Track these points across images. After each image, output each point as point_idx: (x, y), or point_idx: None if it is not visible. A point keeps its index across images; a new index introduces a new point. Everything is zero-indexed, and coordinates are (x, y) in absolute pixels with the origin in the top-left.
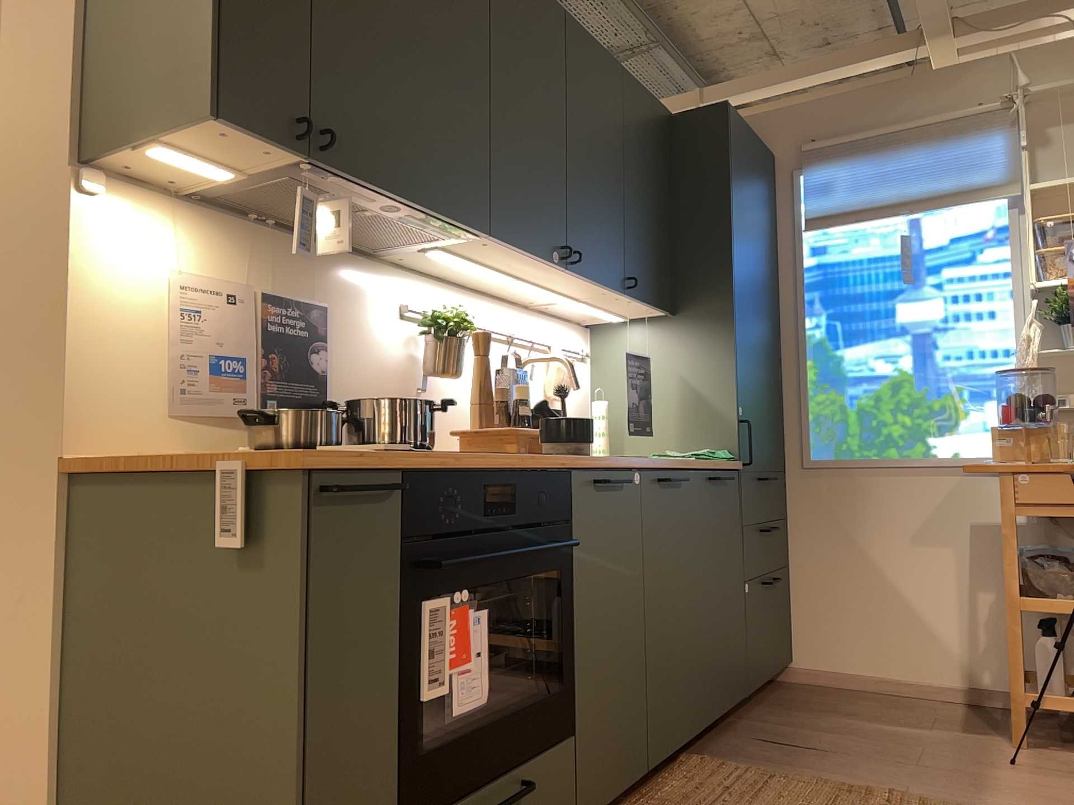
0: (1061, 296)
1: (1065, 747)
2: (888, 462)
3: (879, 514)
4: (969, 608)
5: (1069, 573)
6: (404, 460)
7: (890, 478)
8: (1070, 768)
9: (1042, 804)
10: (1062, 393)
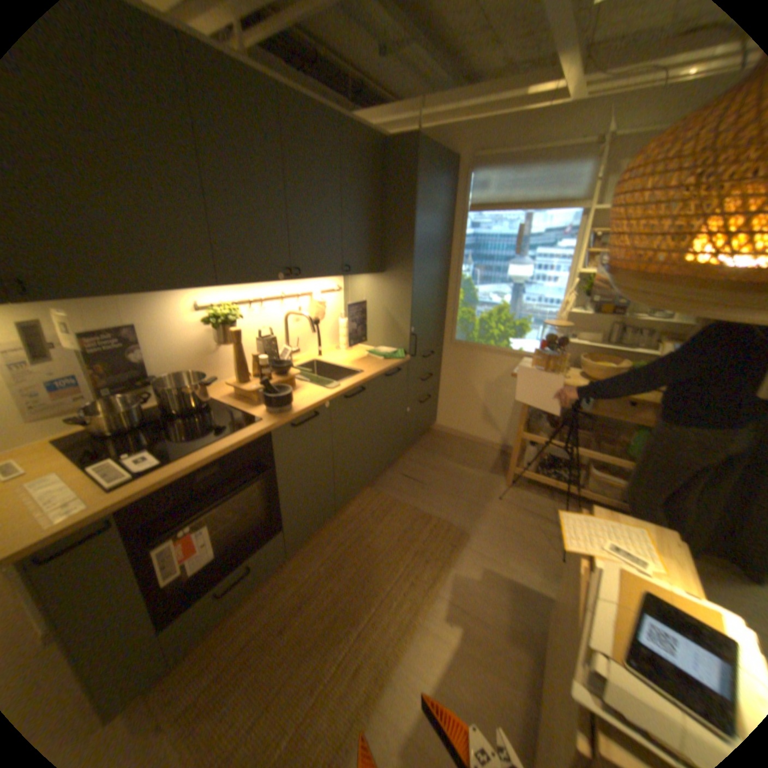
0: (593, 279)
1: (526, 488)
2: (488, 348)
3: (480, 370)
4: (510, 416)
5: (548, 426)
6: (110, 510)
7: (489, 355)
8: (521, 504)
9: (498, 531)
10: (578, 331)
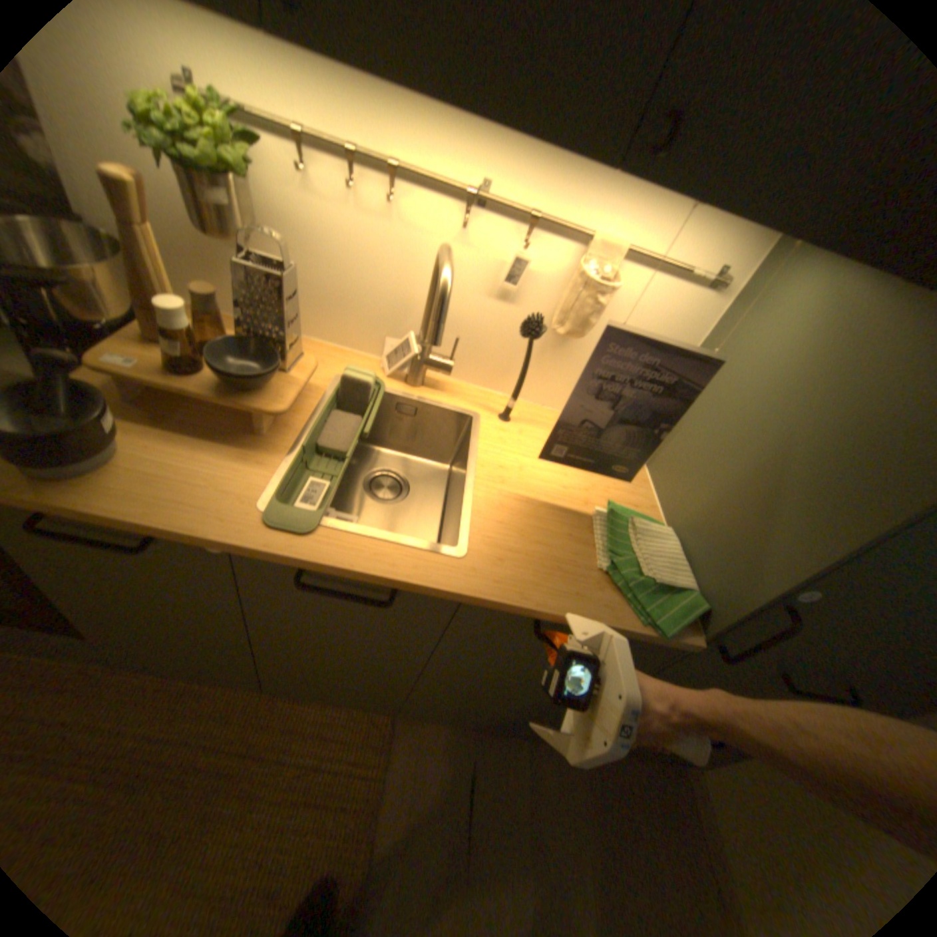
0: None
1: None
2: None
3: None
4: None
5: None
6: None
7: None
8: None
9: None
10: None
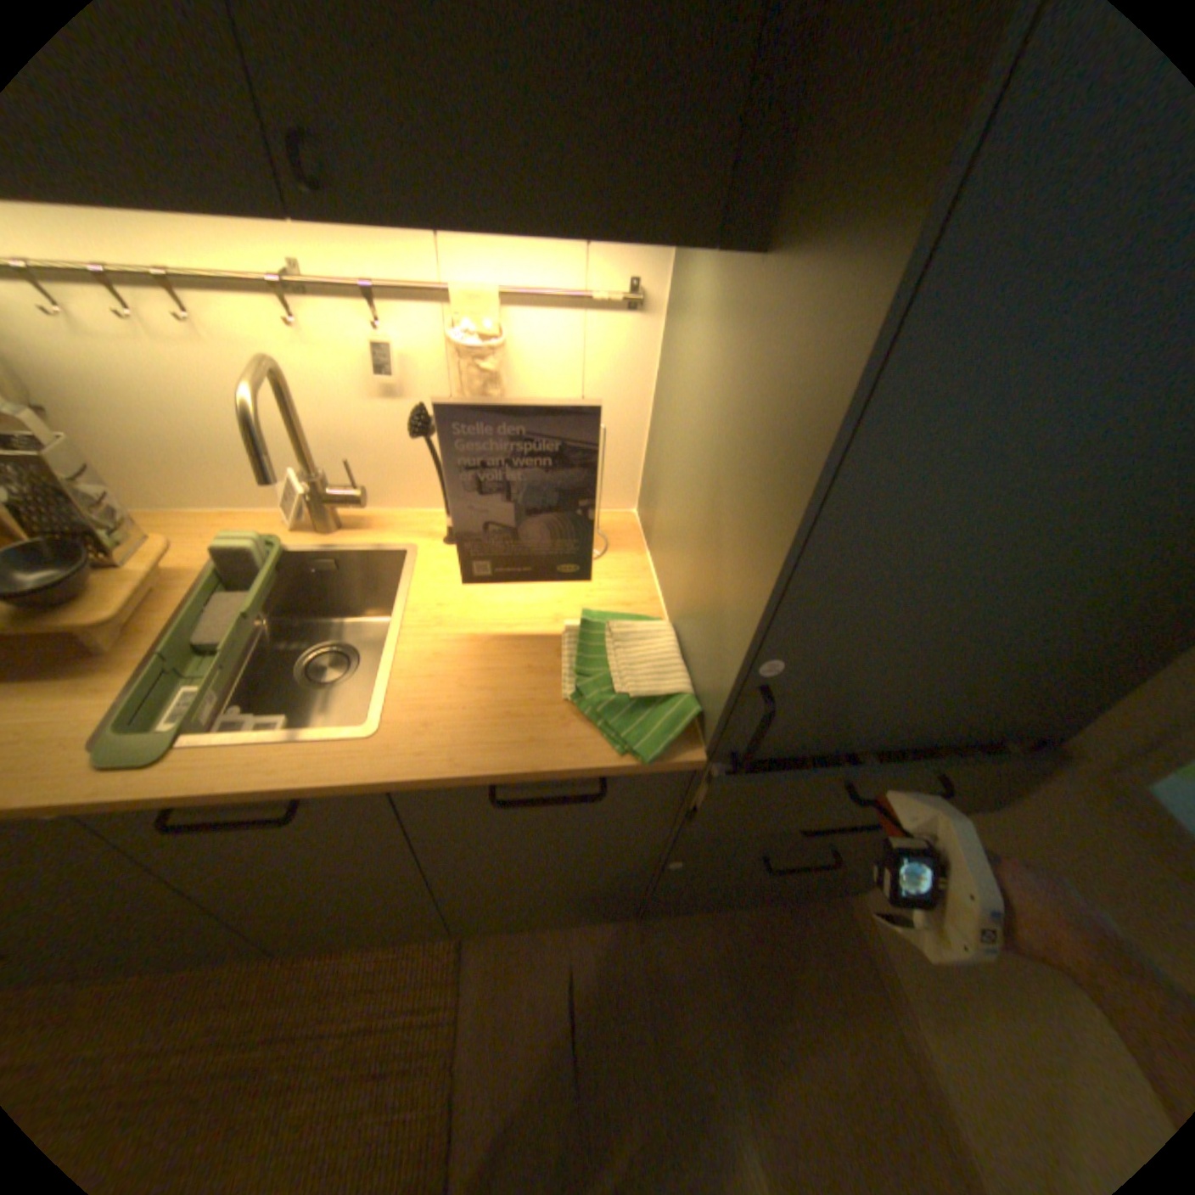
0: None
1: None
2: None
3: None
4: None
5: None
6: None
7: None
8: None
9: None
10: None
